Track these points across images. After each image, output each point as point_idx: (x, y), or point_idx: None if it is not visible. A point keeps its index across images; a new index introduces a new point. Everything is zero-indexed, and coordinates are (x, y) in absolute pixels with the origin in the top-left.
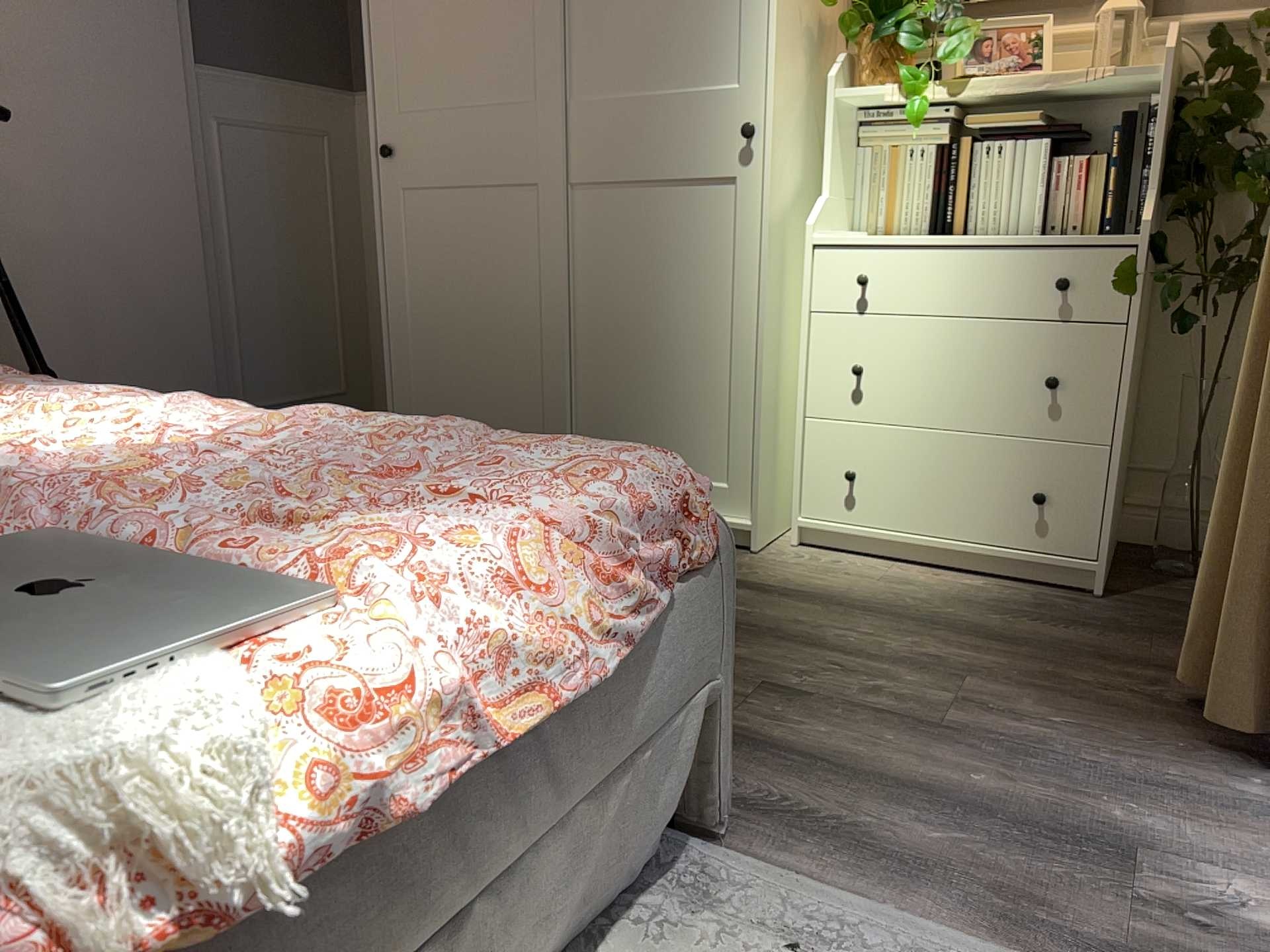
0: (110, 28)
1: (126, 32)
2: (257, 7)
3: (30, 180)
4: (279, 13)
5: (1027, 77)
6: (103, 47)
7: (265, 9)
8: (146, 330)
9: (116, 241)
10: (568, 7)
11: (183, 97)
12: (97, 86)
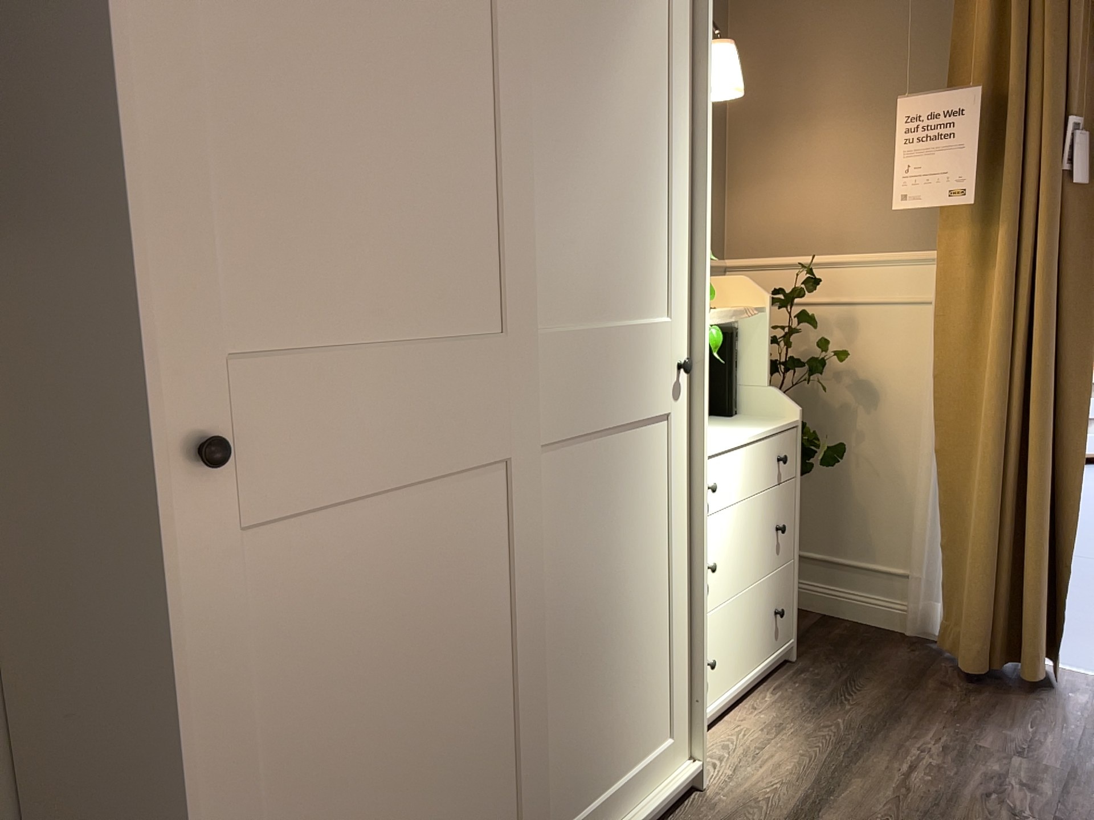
0: None
1: None
2: None
3: None
4: None
5: None
6: None
7: None
8: None
9: None
10: (529, 195)
11: None
12: None
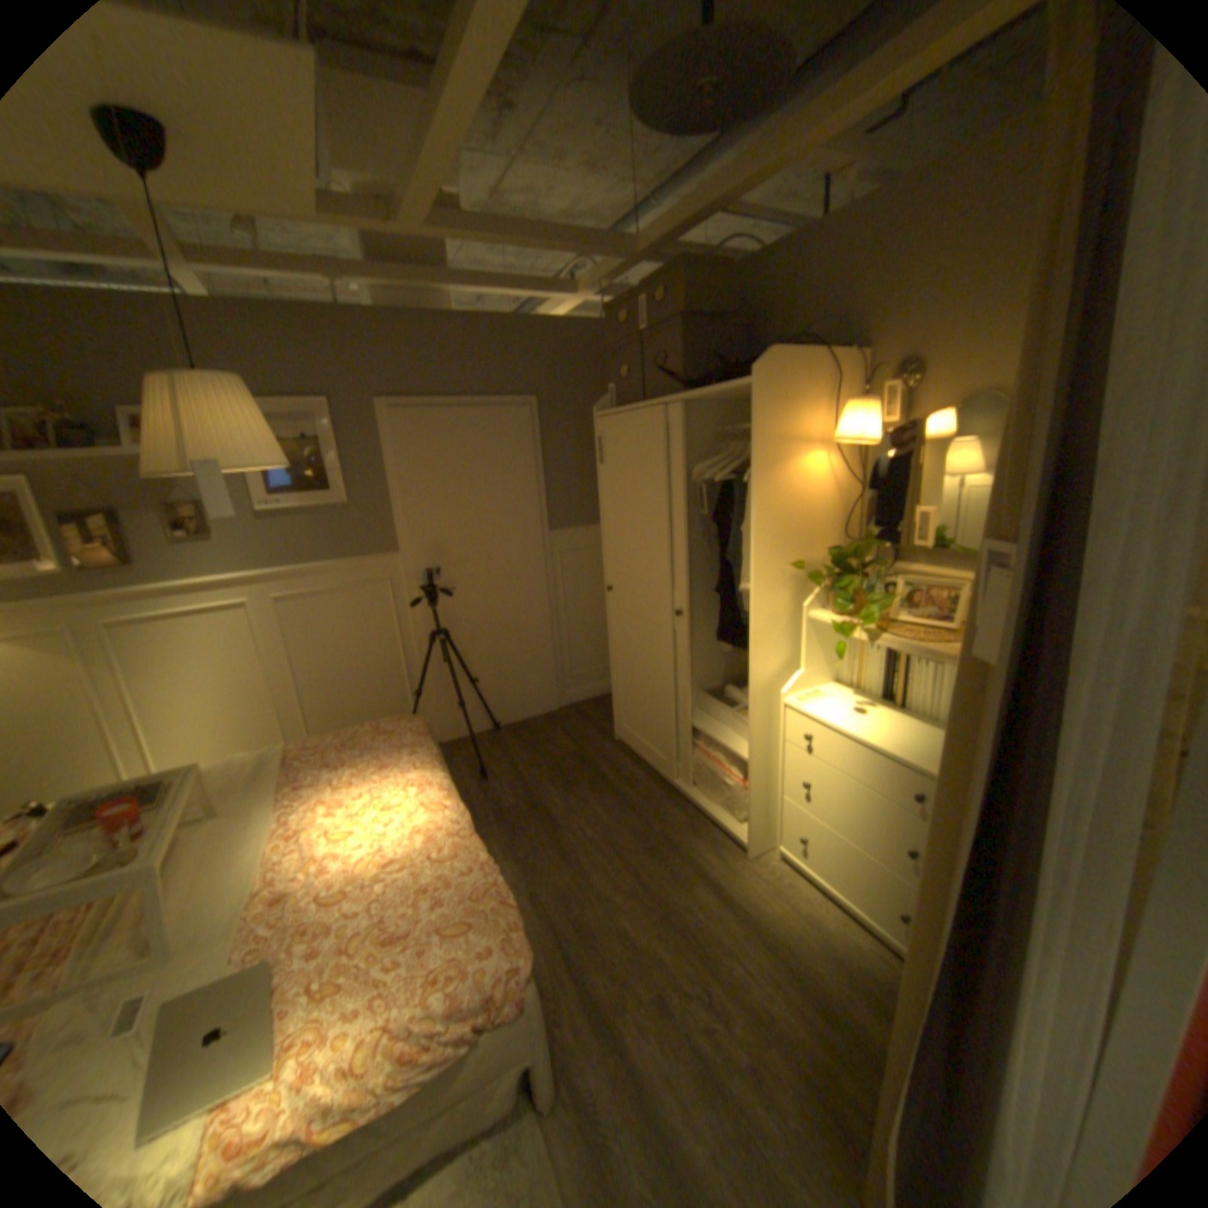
0: (508, 531)
1: (515, 530)
2: (580, 498)
3: (474, 601)
4: (591, 497)
5: (939, 629)
6: (505, 539)
7: (584, 497)
8: (521, 652)
9: (509, 618)
10: (673, 547)
11: (541, 550)
12: (502, 556)
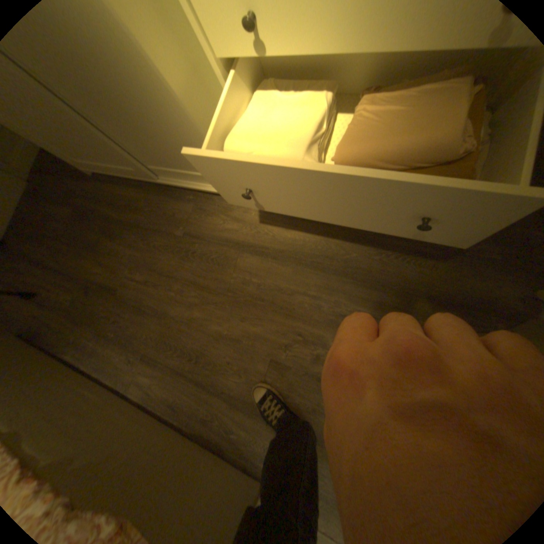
0: None
1: None
2: None
3: None
4: None
5: None
6: None
7: None
8: None
9: None
10: None
11: None
12: None
